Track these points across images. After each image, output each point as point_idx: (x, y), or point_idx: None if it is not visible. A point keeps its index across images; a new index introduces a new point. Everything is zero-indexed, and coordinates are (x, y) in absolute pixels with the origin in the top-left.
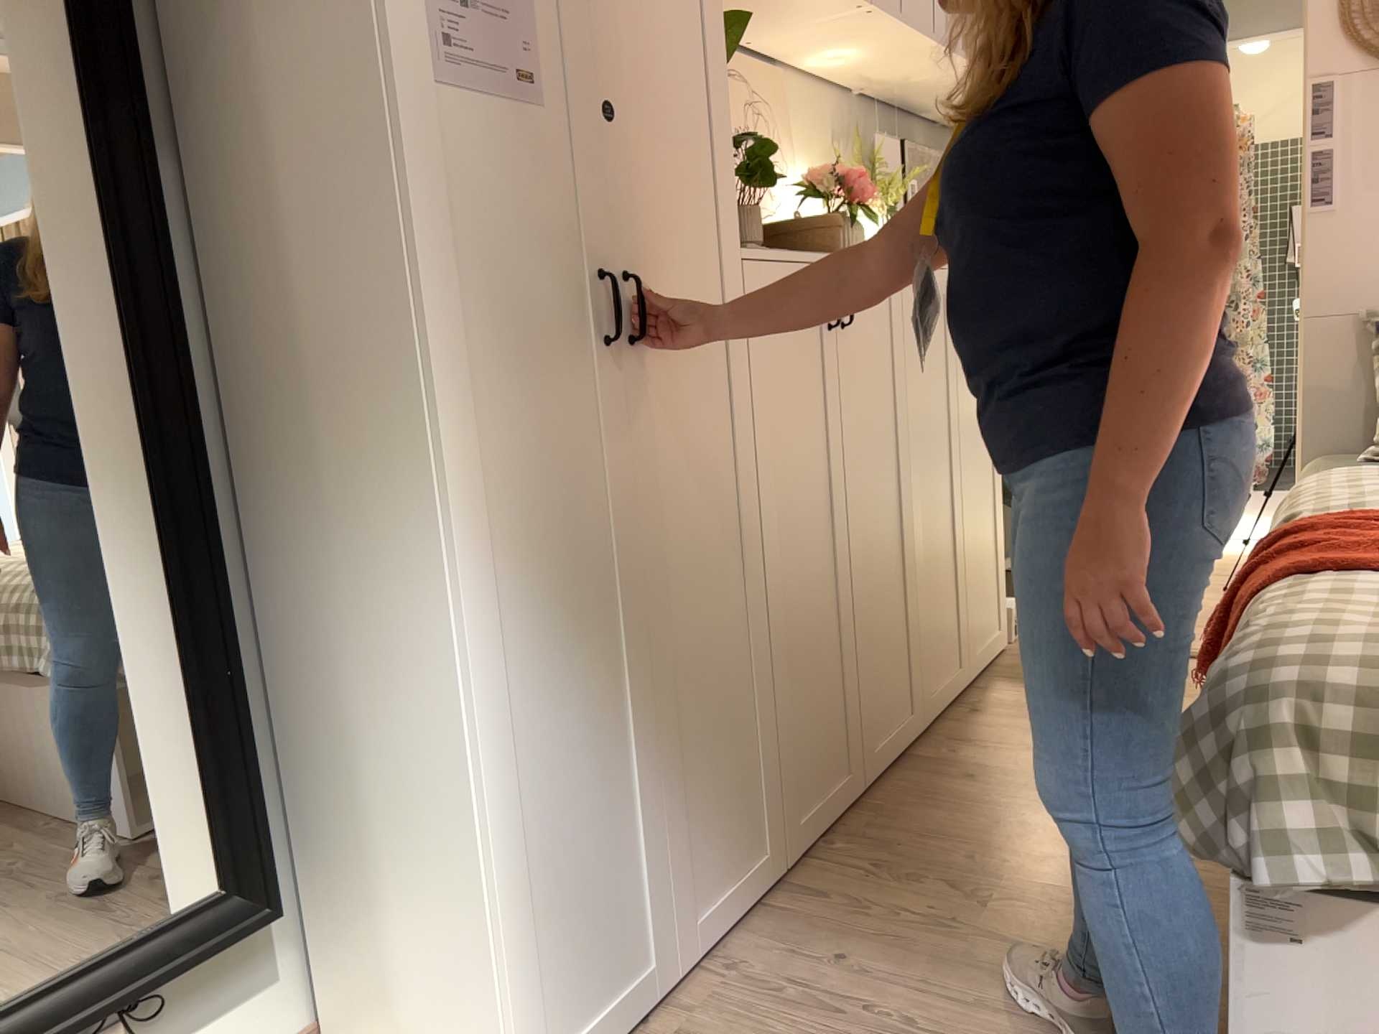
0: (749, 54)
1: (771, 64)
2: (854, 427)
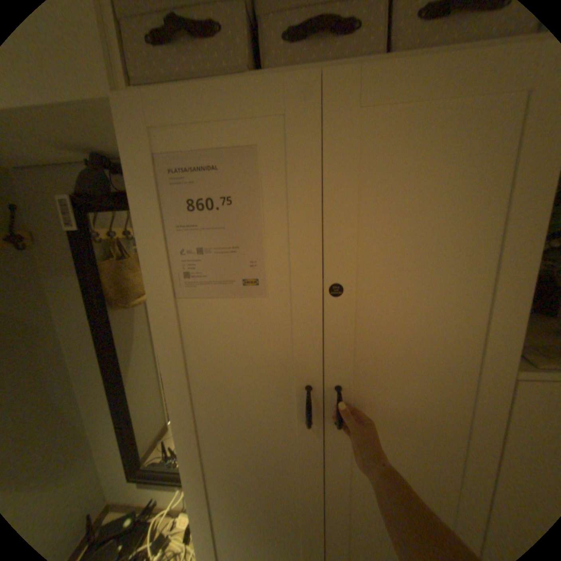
0: None
1: None
2: None
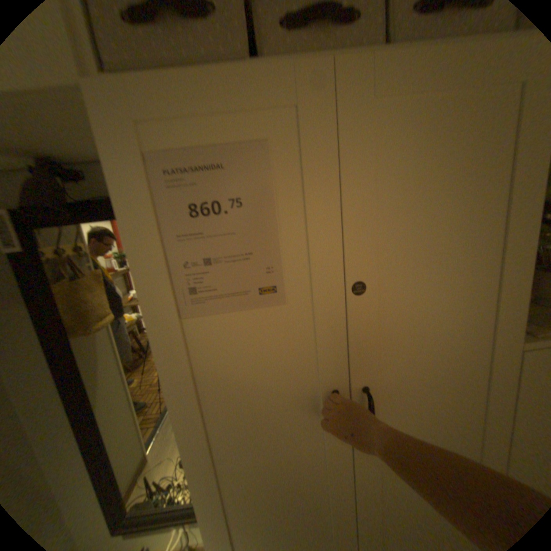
0: None
1: None
2: None
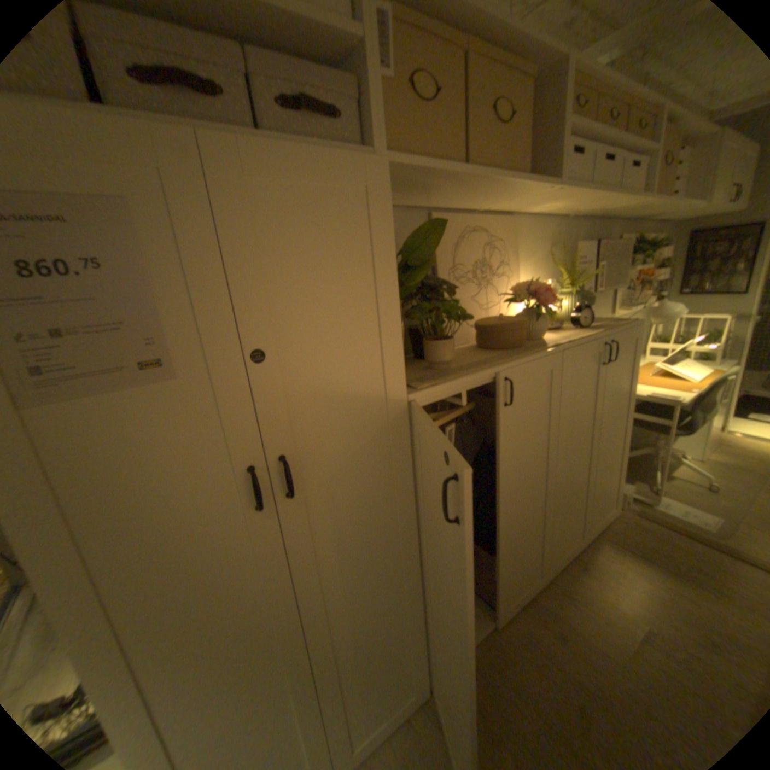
0: (491, 213)
1: (509, 214)
2: (509, 458)
